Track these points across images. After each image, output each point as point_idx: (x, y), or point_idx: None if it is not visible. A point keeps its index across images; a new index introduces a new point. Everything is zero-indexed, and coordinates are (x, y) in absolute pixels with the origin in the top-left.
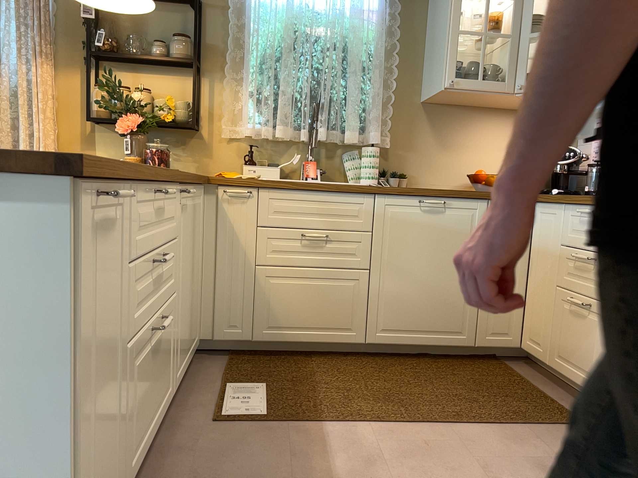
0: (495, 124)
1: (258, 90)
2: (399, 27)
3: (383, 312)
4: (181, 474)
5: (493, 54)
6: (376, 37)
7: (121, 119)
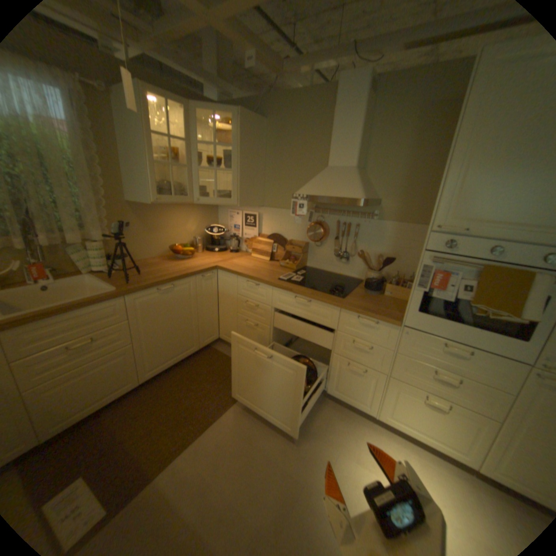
0: (176, 212)
1: None
2: (91, 140)
3: (146, 363)
4: None
5: (170, 170)
6: (73, 151)
7: None
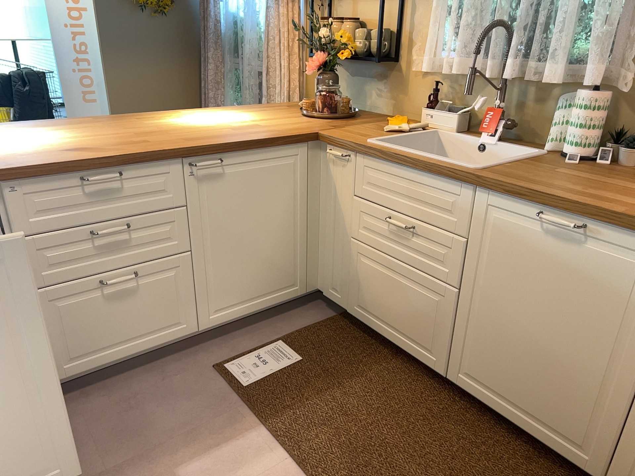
0: None
1: (455, 6)
2: None
3: (469, 351)
4: (136, 389)
5: None
6: None
7: (314, 57)
